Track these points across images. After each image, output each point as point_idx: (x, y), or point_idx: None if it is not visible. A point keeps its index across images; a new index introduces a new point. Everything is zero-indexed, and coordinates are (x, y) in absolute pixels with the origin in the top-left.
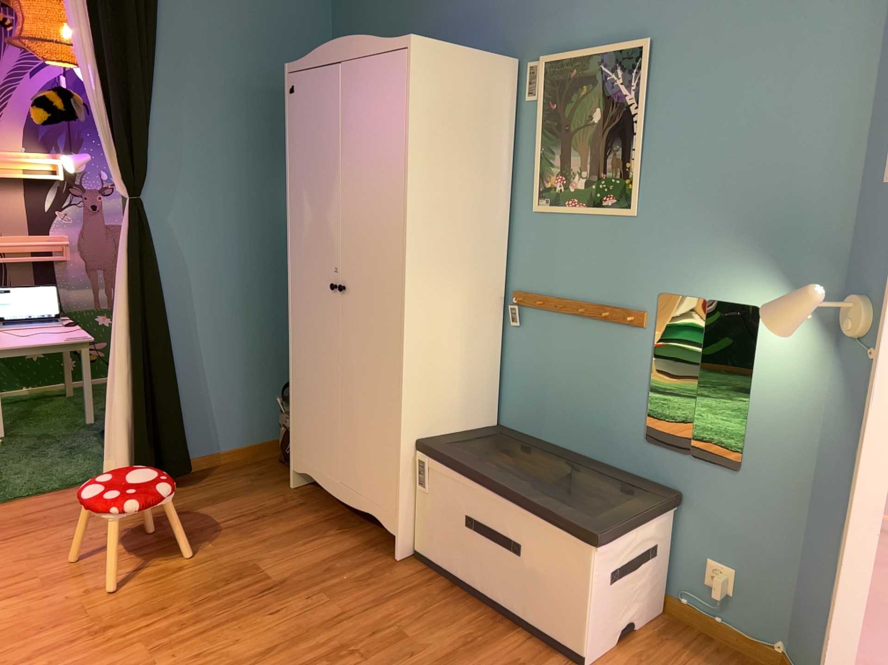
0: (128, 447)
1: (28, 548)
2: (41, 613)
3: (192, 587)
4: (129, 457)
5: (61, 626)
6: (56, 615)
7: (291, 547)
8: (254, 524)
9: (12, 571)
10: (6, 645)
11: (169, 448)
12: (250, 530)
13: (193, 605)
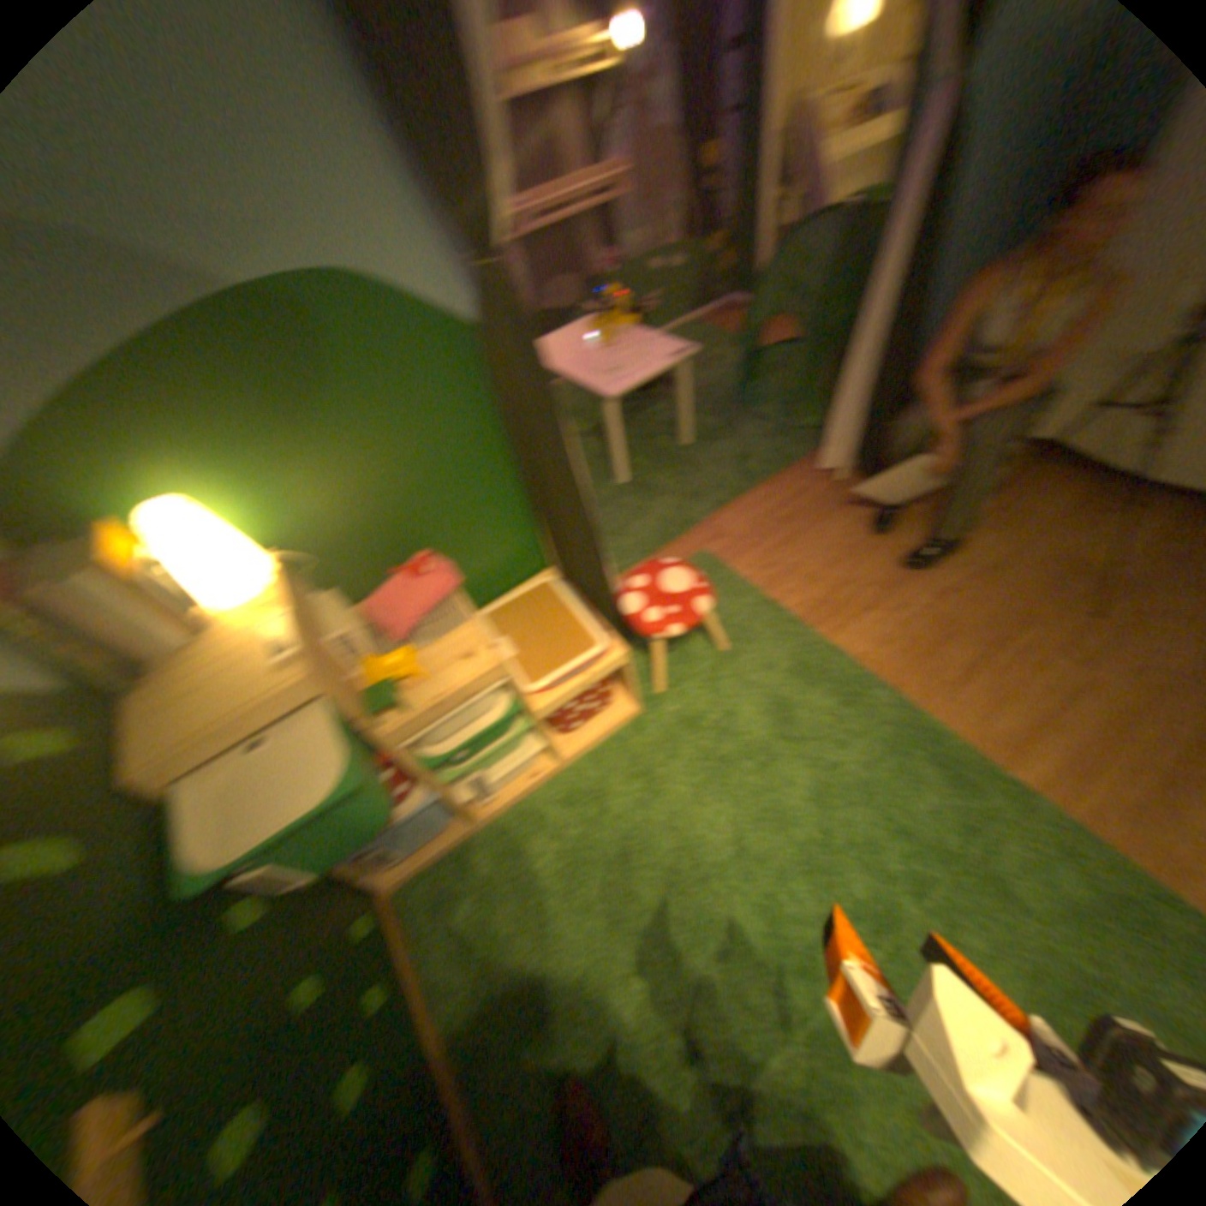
0: (856, 434)
1: (824, 551)
2: (920, 625)
3: (1040, 588)
4: (853, 444)
5: (955, 639)
6: (936, 626)
7: (1096, 531)
8: (1022, 504)
9: (839, 579)
10: (927, 661)
11: (901, 430)
12: (1025, 513)
13: (1066, 611)
